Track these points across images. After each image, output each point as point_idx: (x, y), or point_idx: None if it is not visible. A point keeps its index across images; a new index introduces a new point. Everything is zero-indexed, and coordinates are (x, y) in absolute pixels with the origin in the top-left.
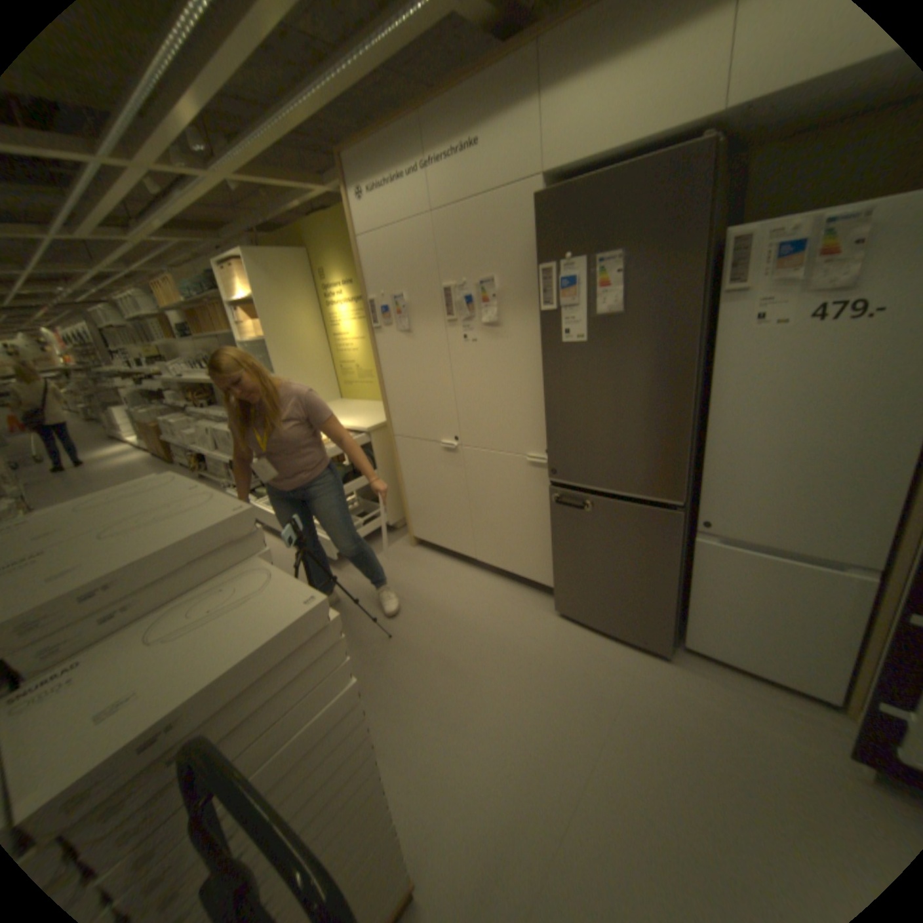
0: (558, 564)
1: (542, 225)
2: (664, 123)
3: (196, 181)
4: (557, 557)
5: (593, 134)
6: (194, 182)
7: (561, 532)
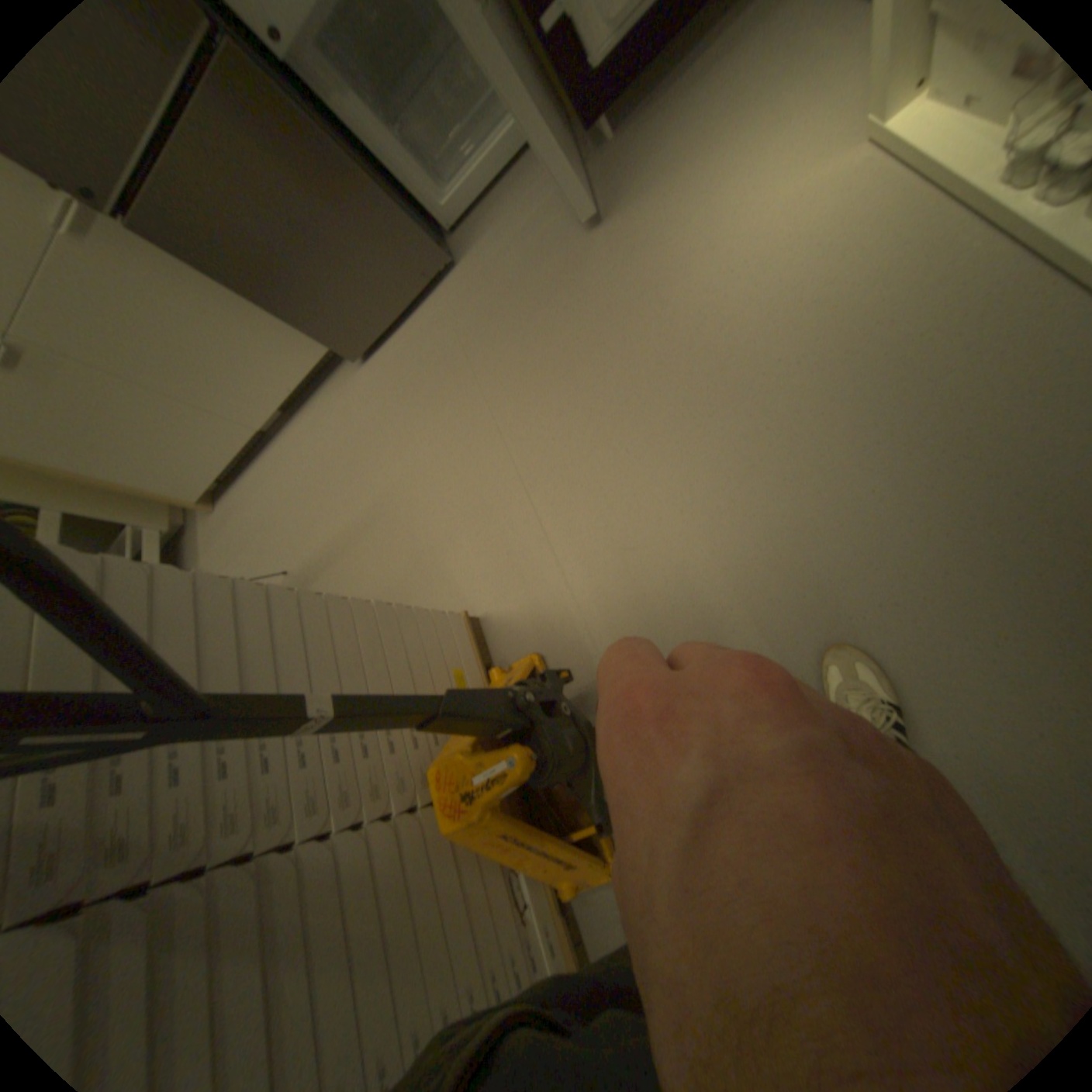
0: (283, 310)
1: None
2: None
3: None
4: (269, 302)
5: None
6: None
7: (224, 266)
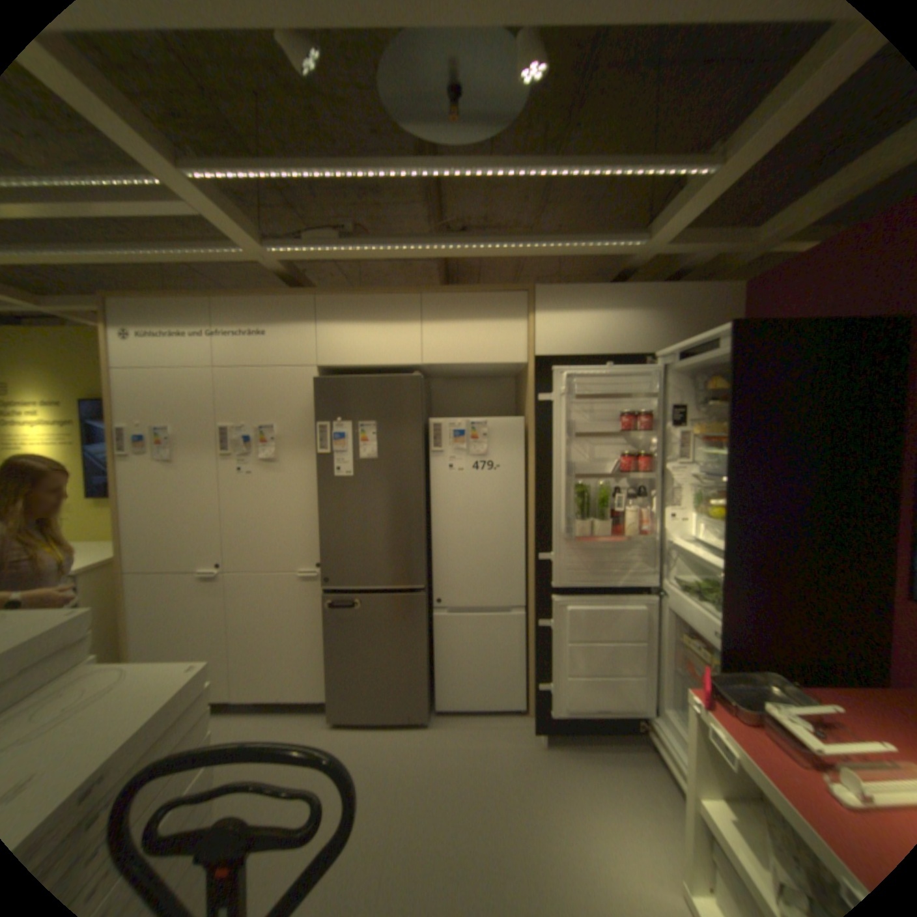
0: (329, 670)
1: (320, 397)
2: (394, 361)
3: None
4: (329, 662)
5: (353, 354)
6: None
7: (333, 635)
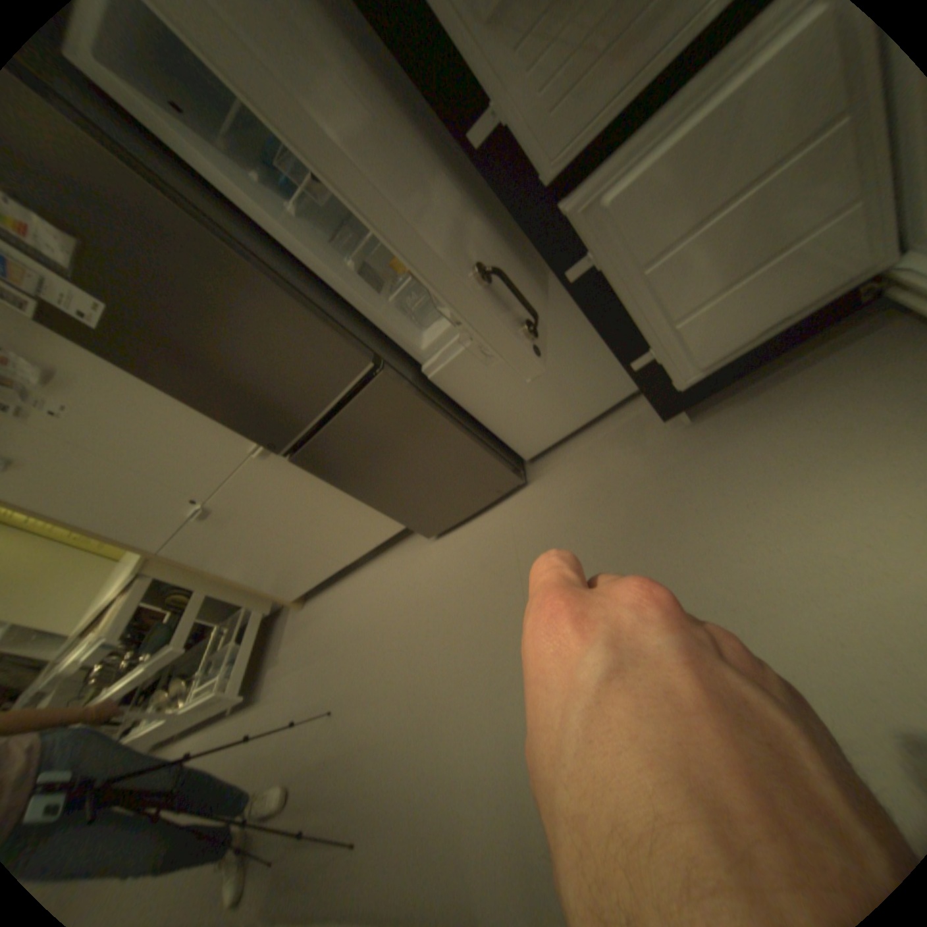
0: (382, 505)
1: None
2: None
3: None
4: (374, 501)
5: None
6: None
7: (348, 481)
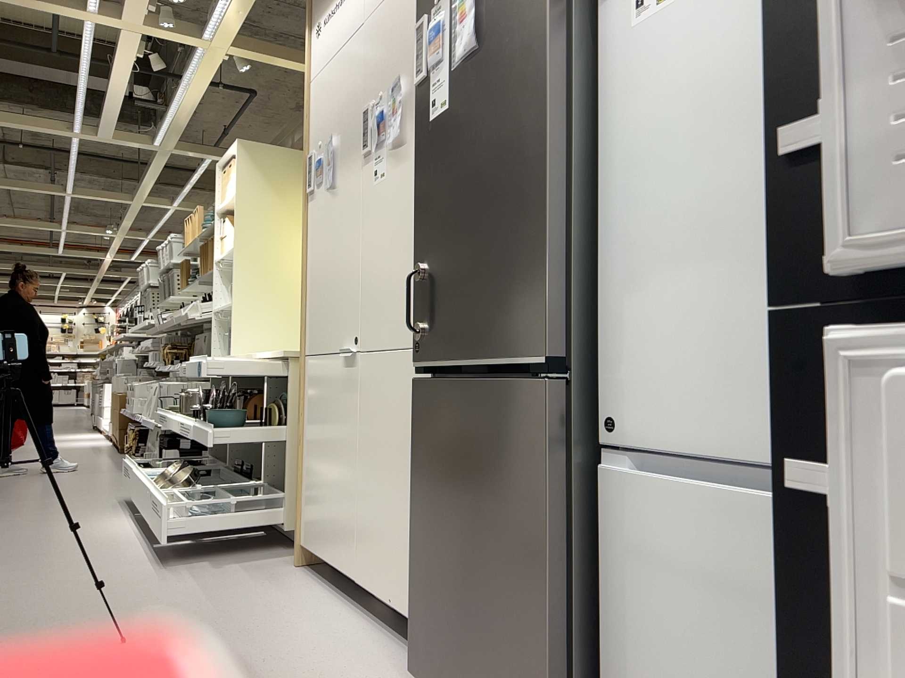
0: (416, 555)
1: None
2: None
3: (196, 55)
4: (415, 535)
5: None
6: (195, 57)
7: (420, 475)
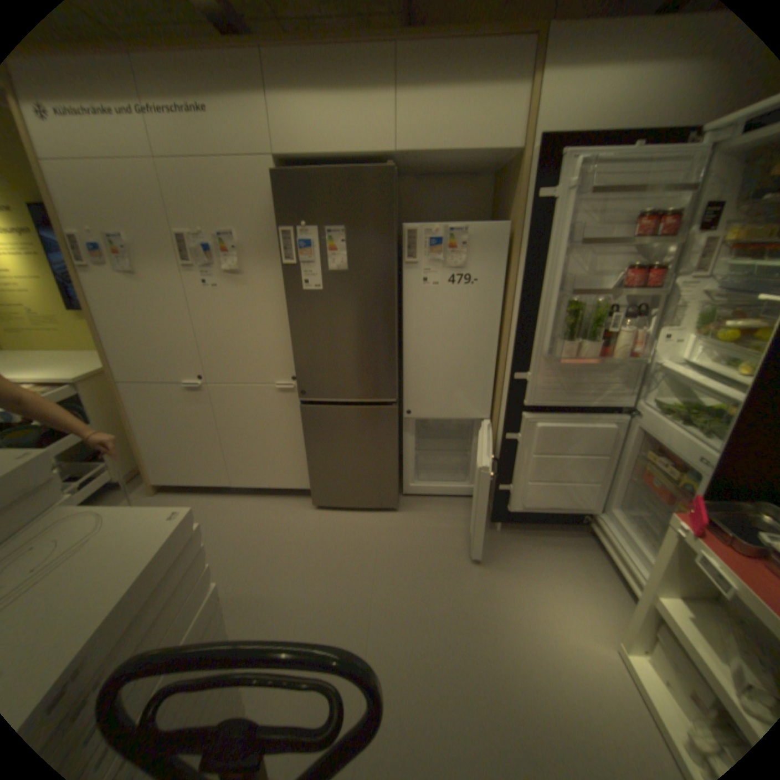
0: (312, 467)
1: (280, 196)
2: (362, 147)
3: None
4: (311, 460)
5: (313, 138)
6: None
7: (313, 440)
